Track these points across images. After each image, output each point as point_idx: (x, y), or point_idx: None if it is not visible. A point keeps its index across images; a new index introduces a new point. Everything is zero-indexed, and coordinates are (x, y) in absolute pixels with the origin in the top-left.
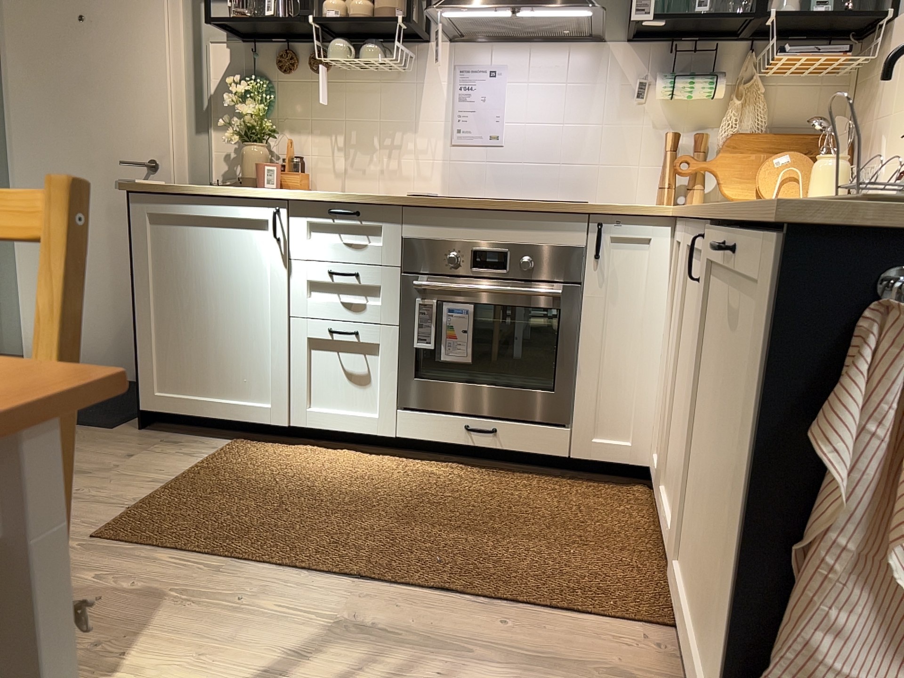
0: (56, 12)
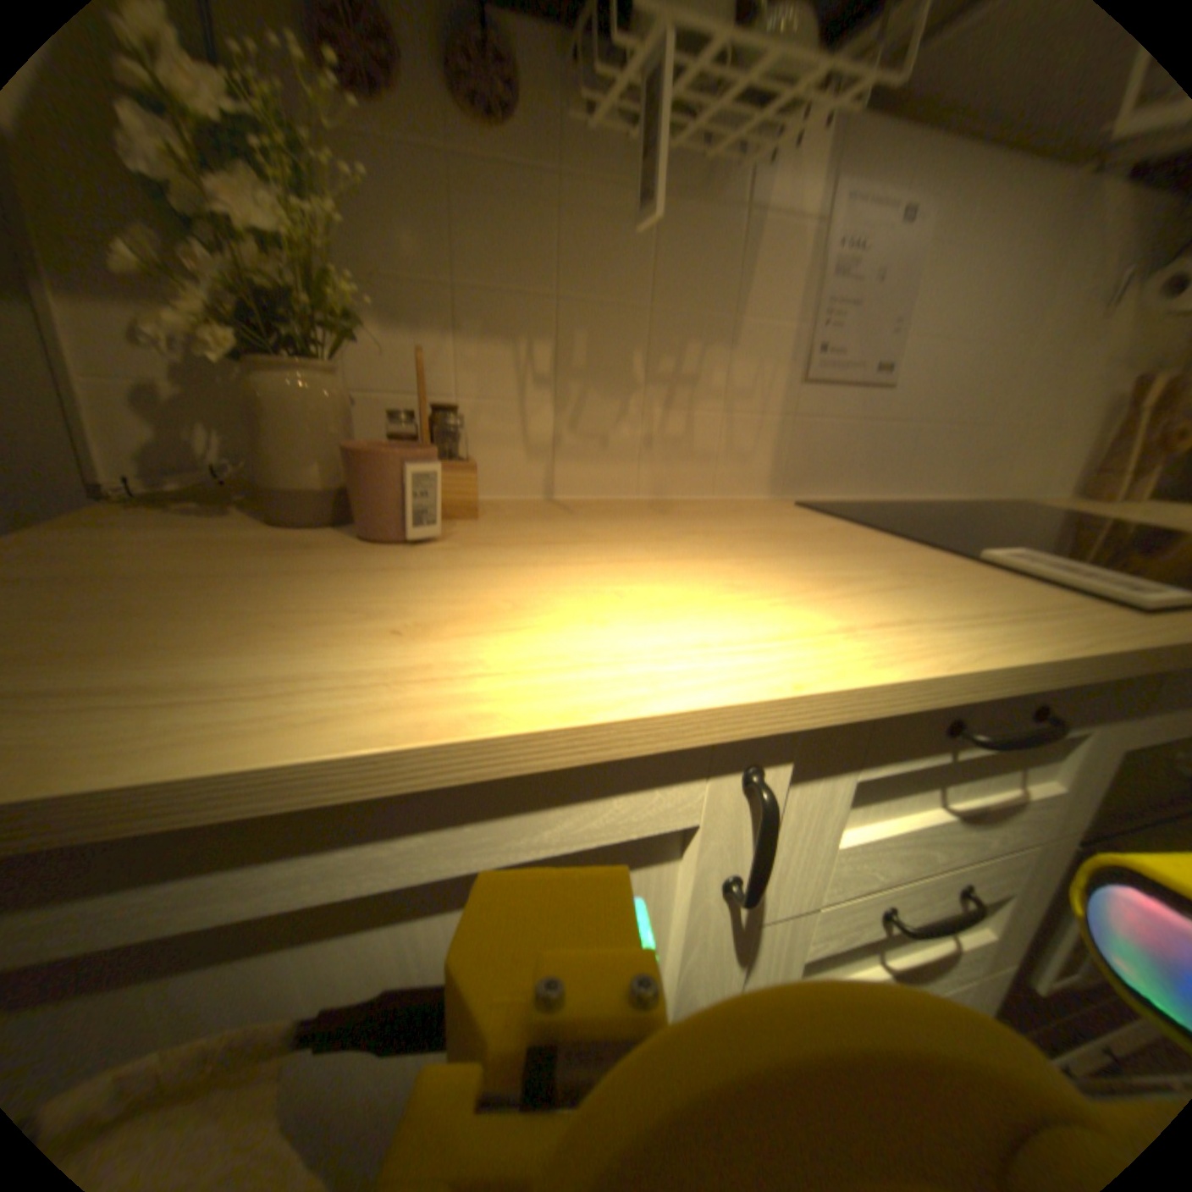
0: None
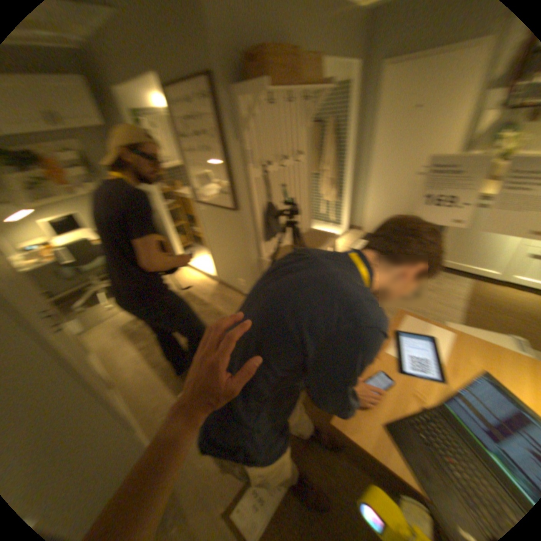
0: (408, 104)
